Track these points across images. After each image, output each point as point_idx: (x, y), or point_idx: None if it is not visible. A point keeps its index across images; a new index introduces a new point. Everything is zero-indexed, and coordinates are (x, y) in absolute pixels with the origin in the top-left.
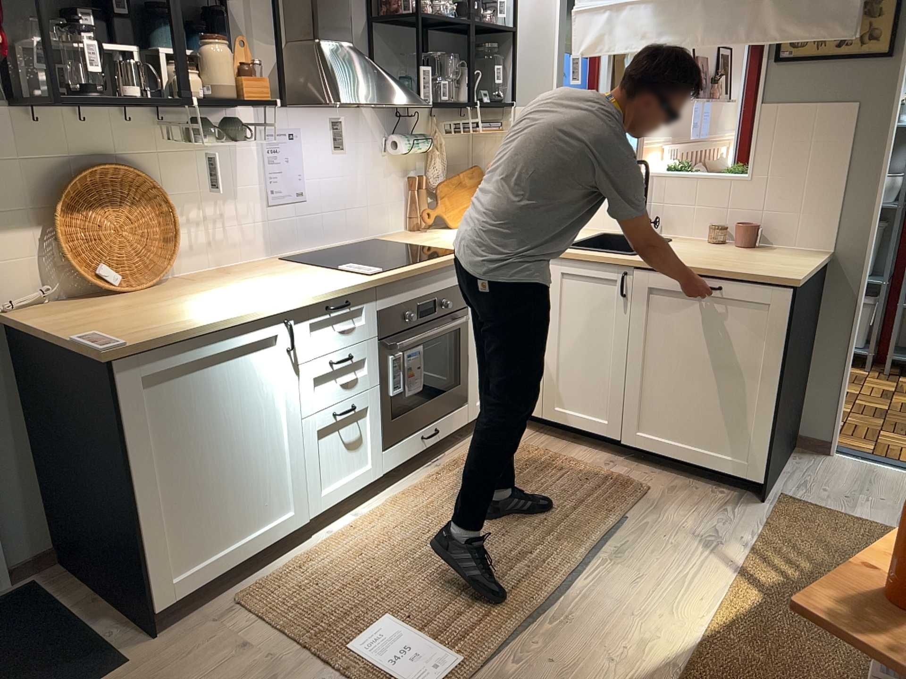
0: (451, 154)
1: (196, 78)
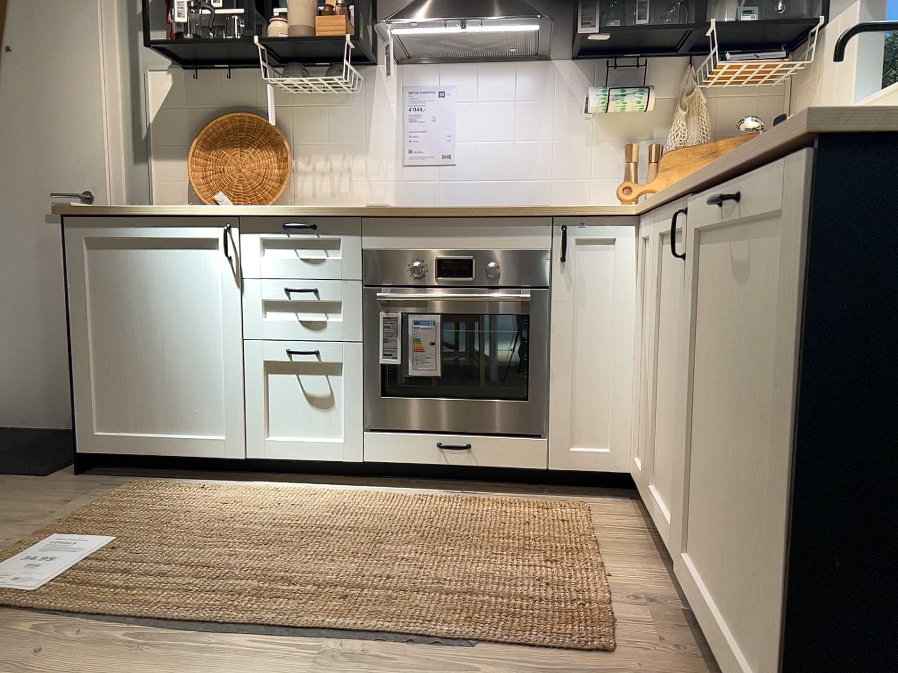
0: (731, 121)
1: (278, 24)
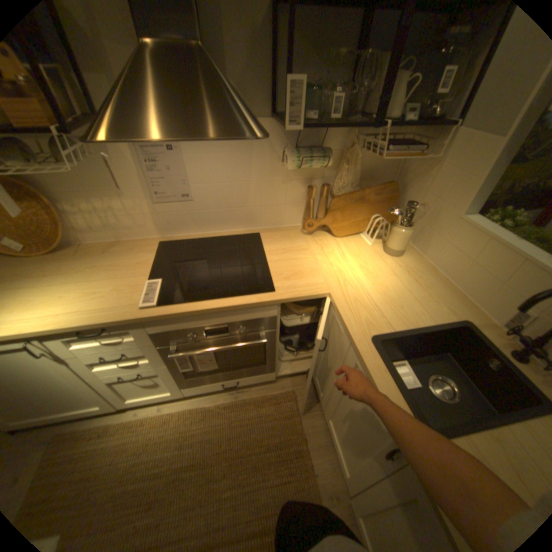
0: (373, 164)
1: None
